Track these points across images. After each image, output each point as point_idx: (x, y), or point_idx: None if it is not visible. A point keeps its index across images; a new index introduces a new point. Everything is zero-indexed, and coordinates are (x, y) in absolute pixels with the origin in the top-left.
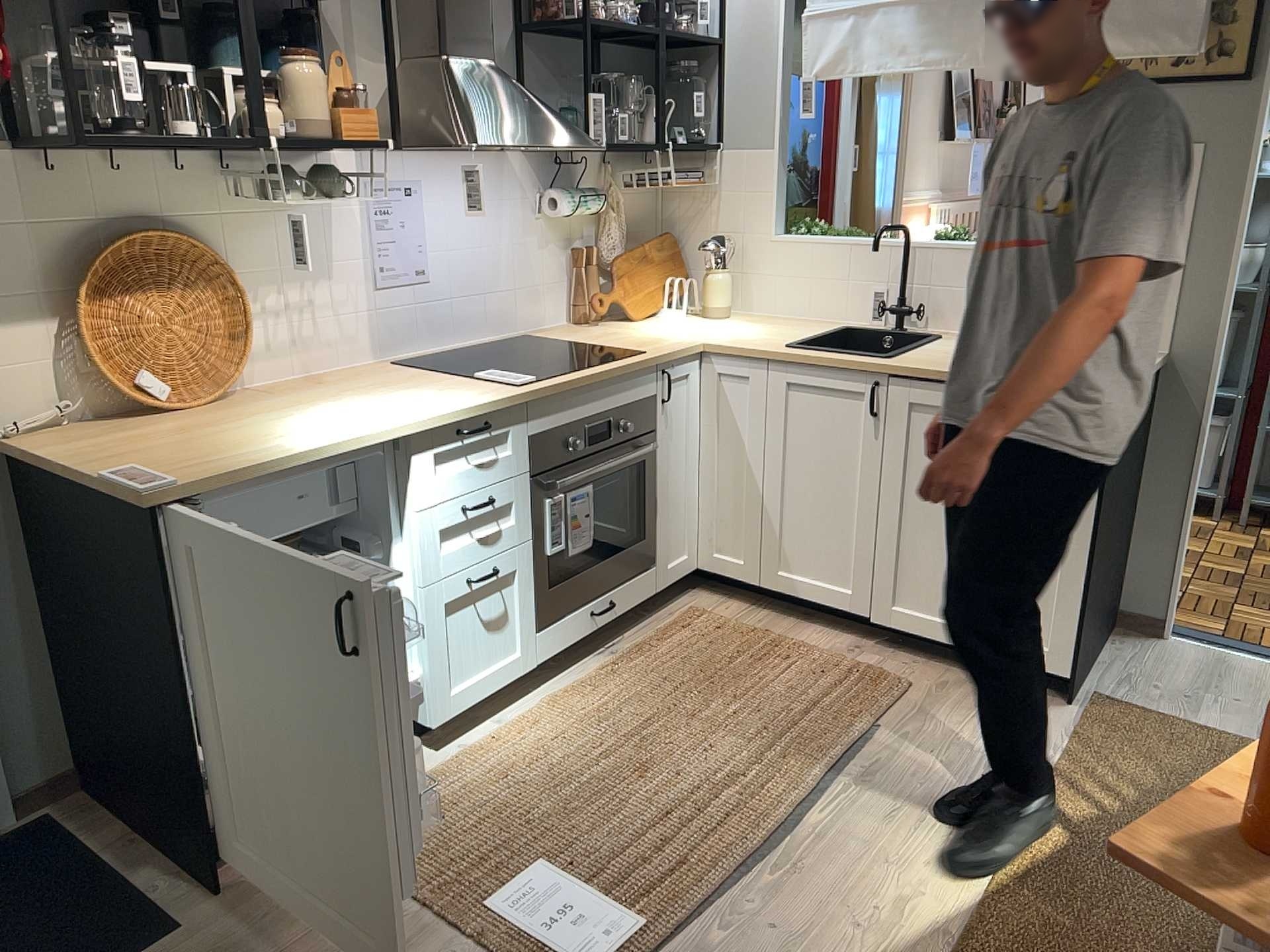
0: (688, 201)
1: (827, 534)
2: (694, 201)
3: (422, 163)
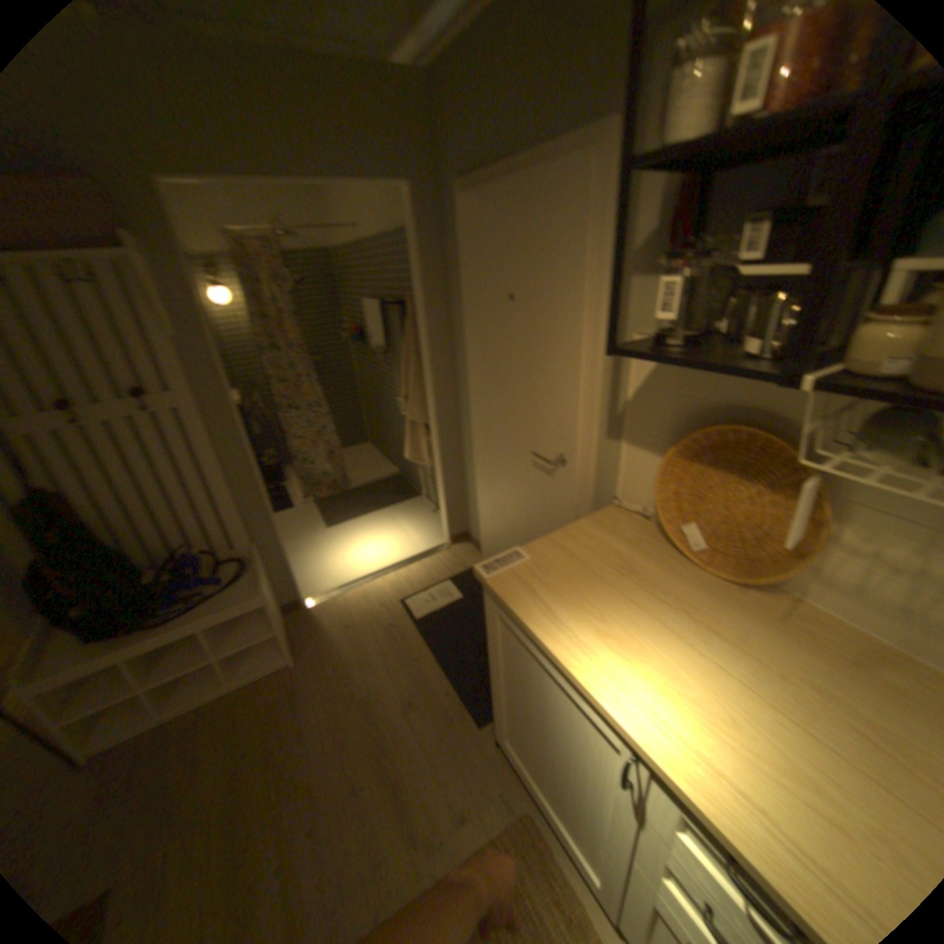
0: None
1: None
2: None
3: None
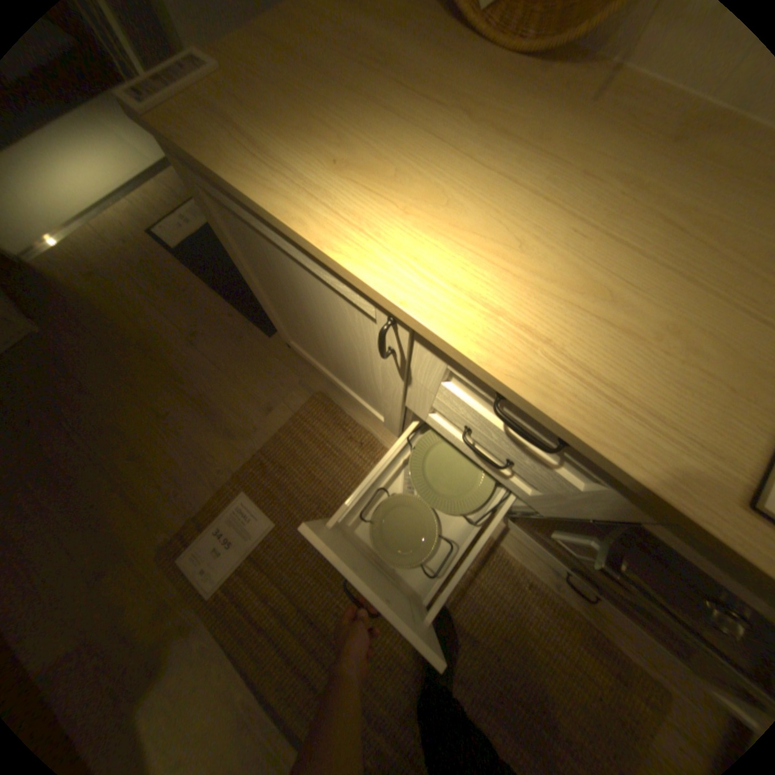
0: None
1: None
2: None
3: None
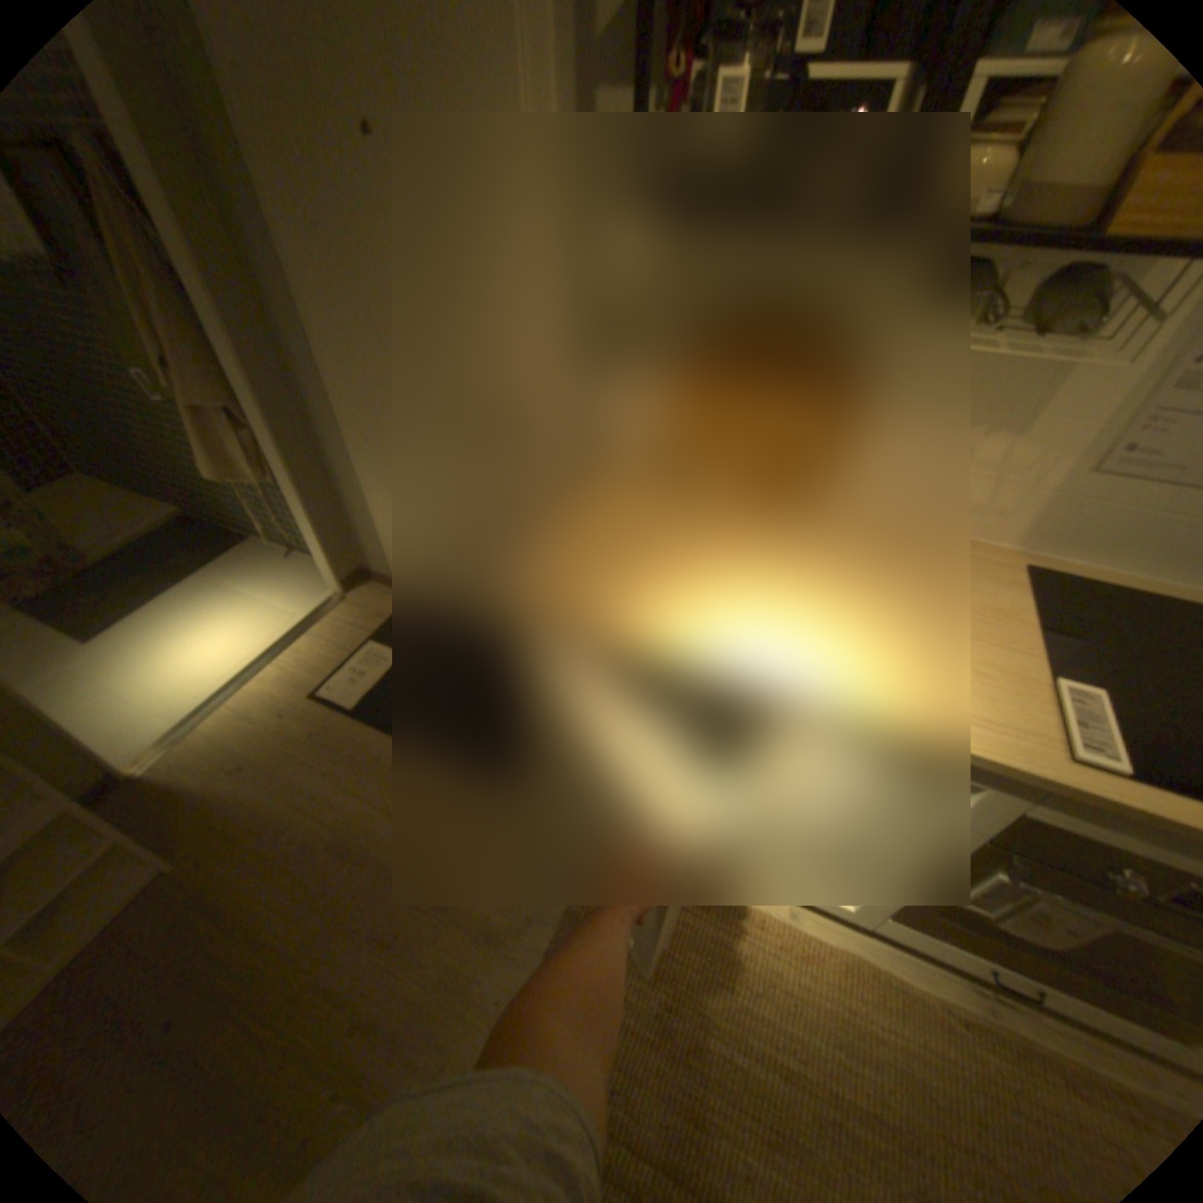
0: None
1: None
2: None
3: None
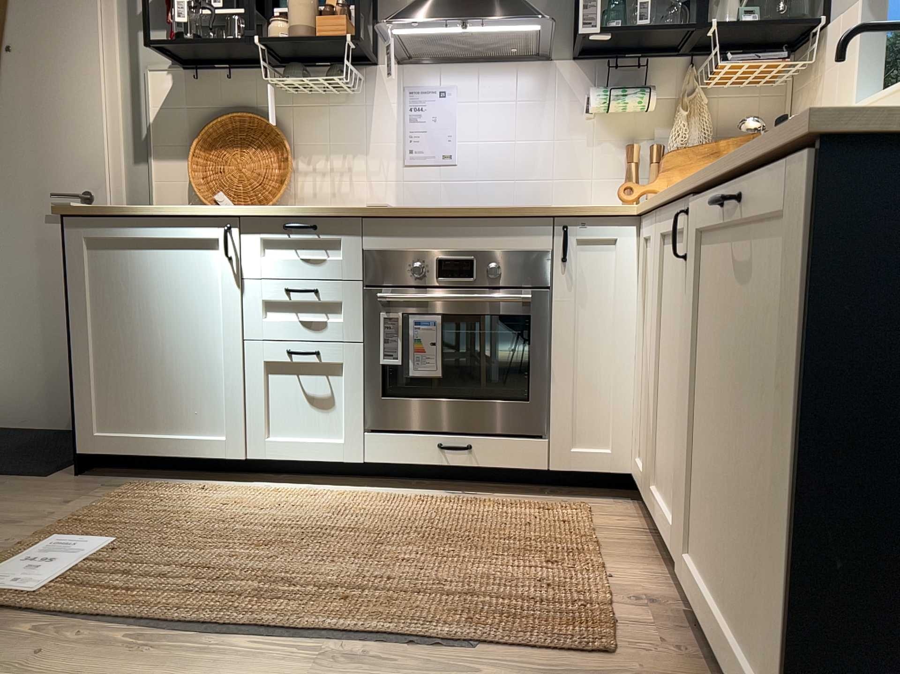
0: (801, 98)
1: (675, 439)
2: (804, 96)
3: (457, 72)
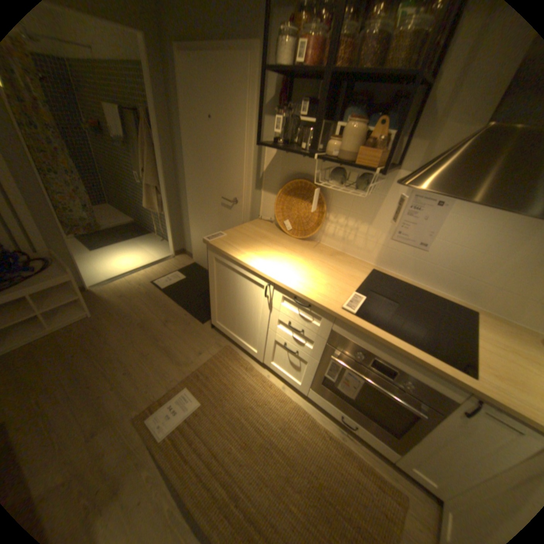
0: None
1: None
2: None
3: None
